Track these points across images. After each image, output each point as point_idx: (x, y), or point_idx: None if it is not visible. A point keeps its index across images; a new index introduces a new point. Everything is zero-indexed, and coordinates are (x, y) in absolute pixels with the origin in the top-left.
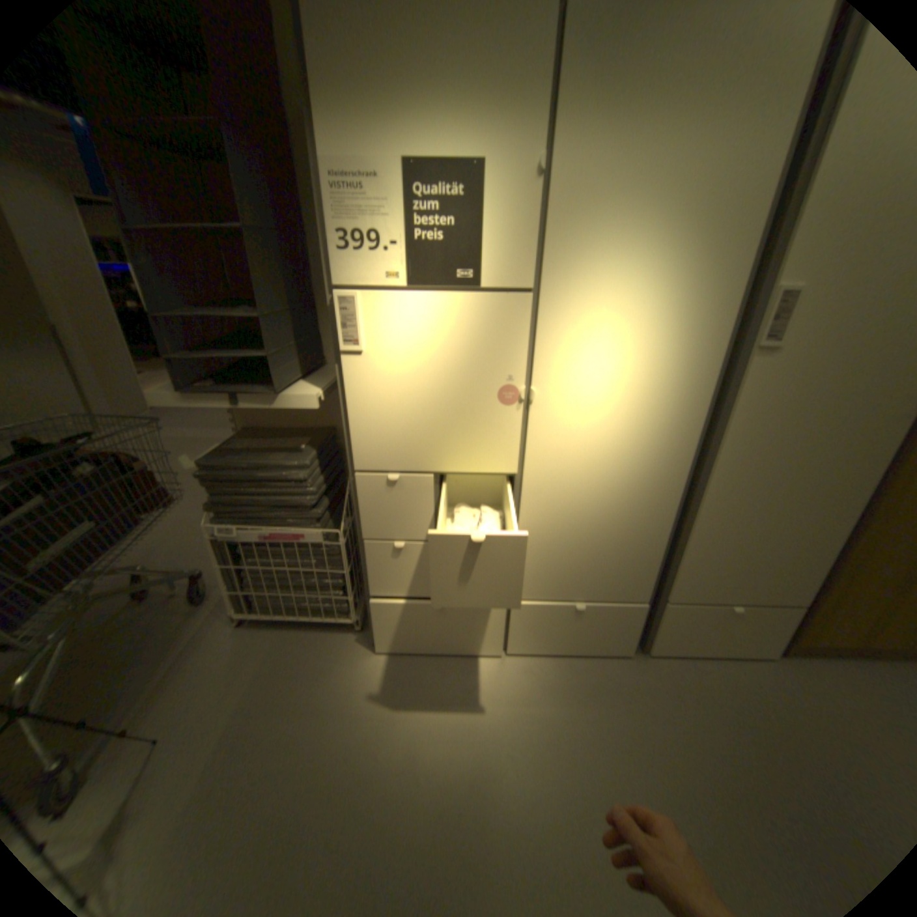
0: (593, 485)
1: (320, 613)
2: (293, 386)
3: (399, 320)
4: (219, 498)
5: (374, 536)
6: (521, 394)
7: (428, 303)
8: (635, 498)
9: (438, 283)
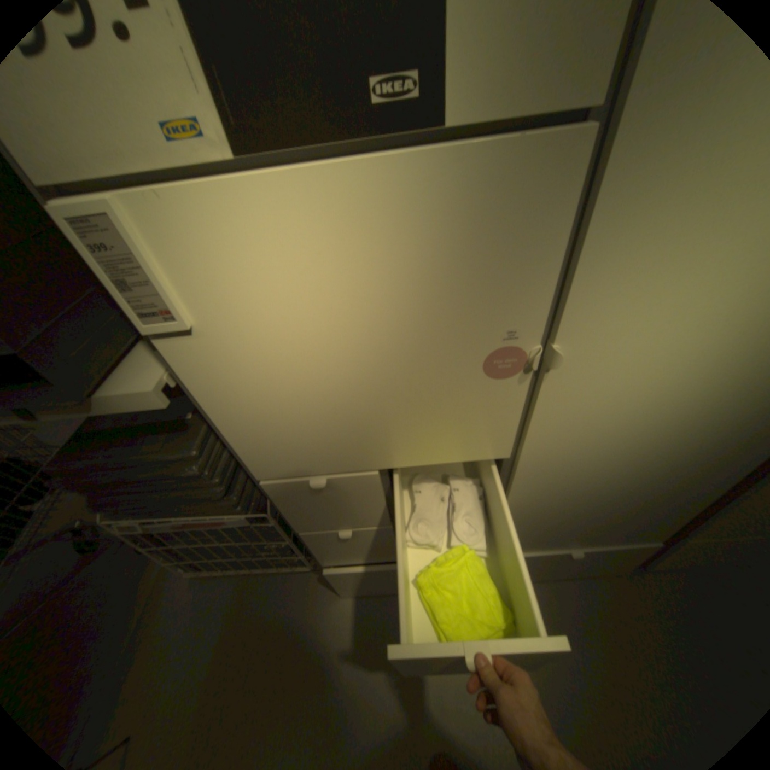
0: (632, 457)
1: (272, 566)
2: (115, 371)
3: (245, 250)
4: (98, 500)
5: (309, 529)
6: (535, 362)
7: (304, 194)
8: (695, 463)
9: (317, 129)
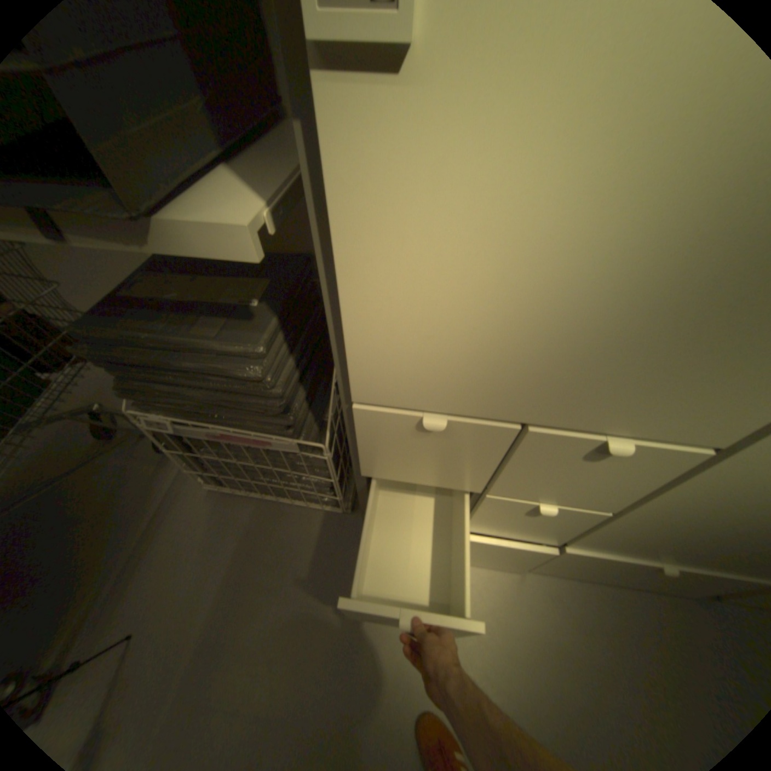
0: None
1: (302, 499)
2: (190, 187)
3: None
4: (130, 383)
5: (379, 475)
6: None
7: None
8: None
9: None
